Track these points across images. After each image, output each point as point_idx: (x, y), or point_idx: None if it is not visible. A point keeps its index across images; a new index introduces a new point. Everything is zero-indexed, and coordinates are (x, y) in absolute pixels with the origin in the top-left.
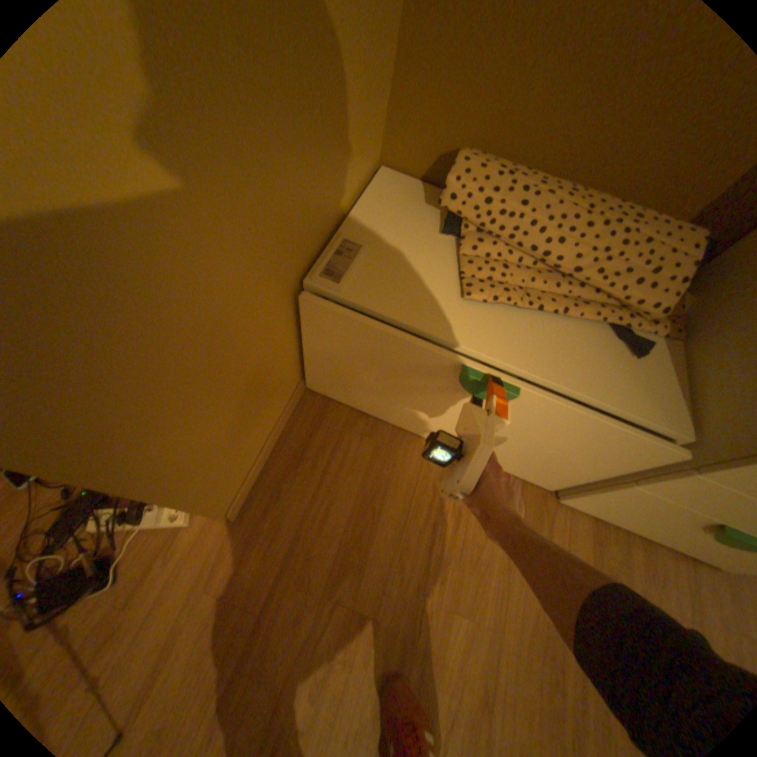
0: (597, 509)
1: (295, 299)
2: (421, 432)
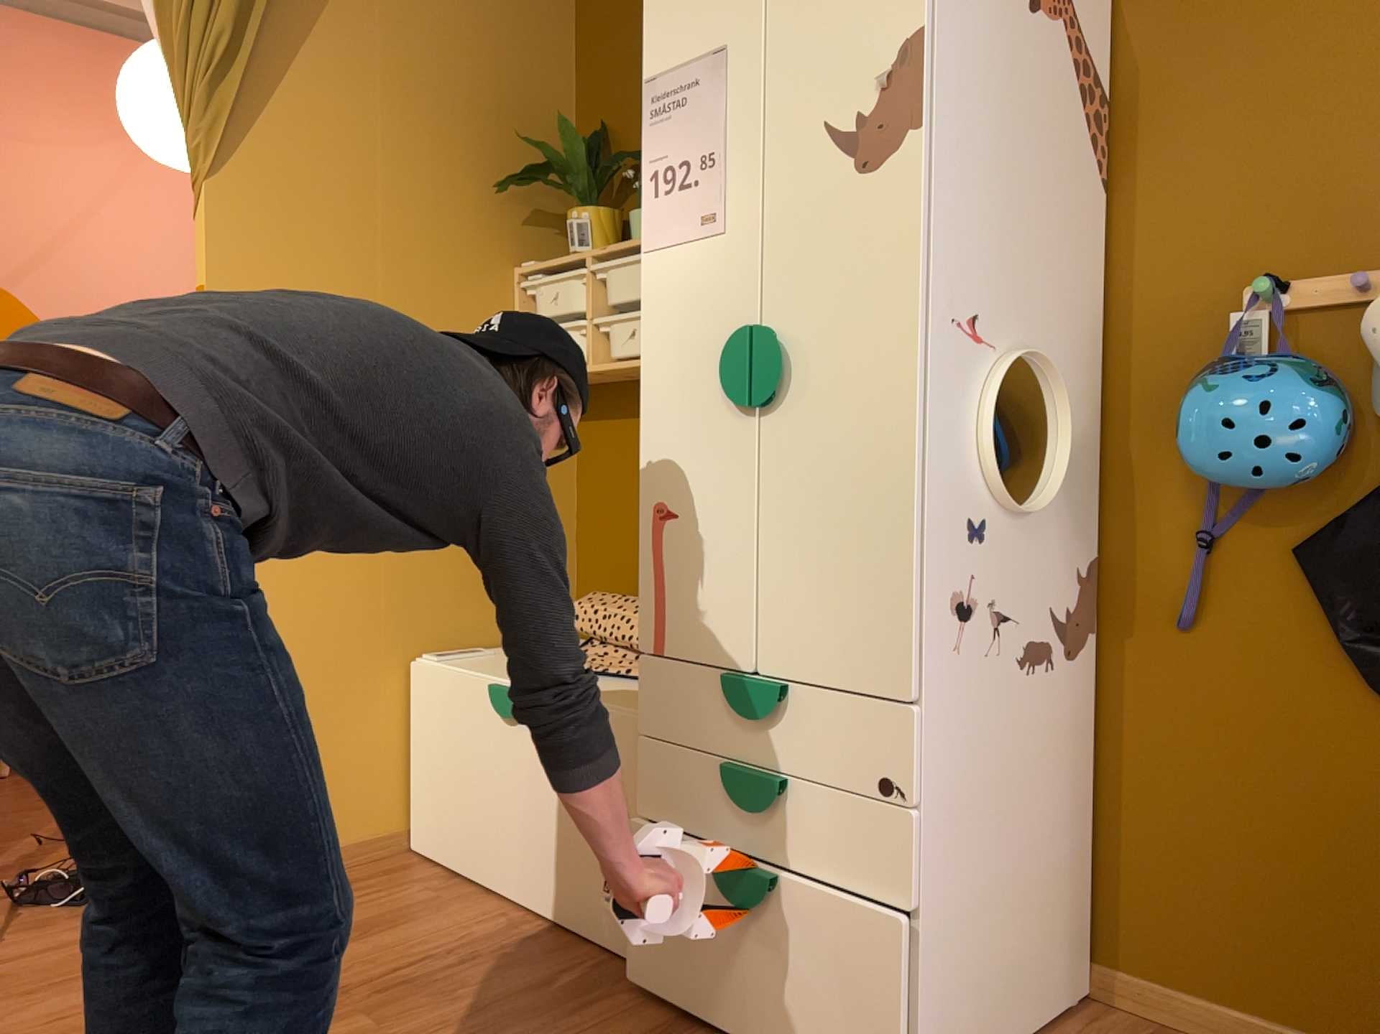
0: (665, 959)
1: (406, 680)
2: (503, 902)
